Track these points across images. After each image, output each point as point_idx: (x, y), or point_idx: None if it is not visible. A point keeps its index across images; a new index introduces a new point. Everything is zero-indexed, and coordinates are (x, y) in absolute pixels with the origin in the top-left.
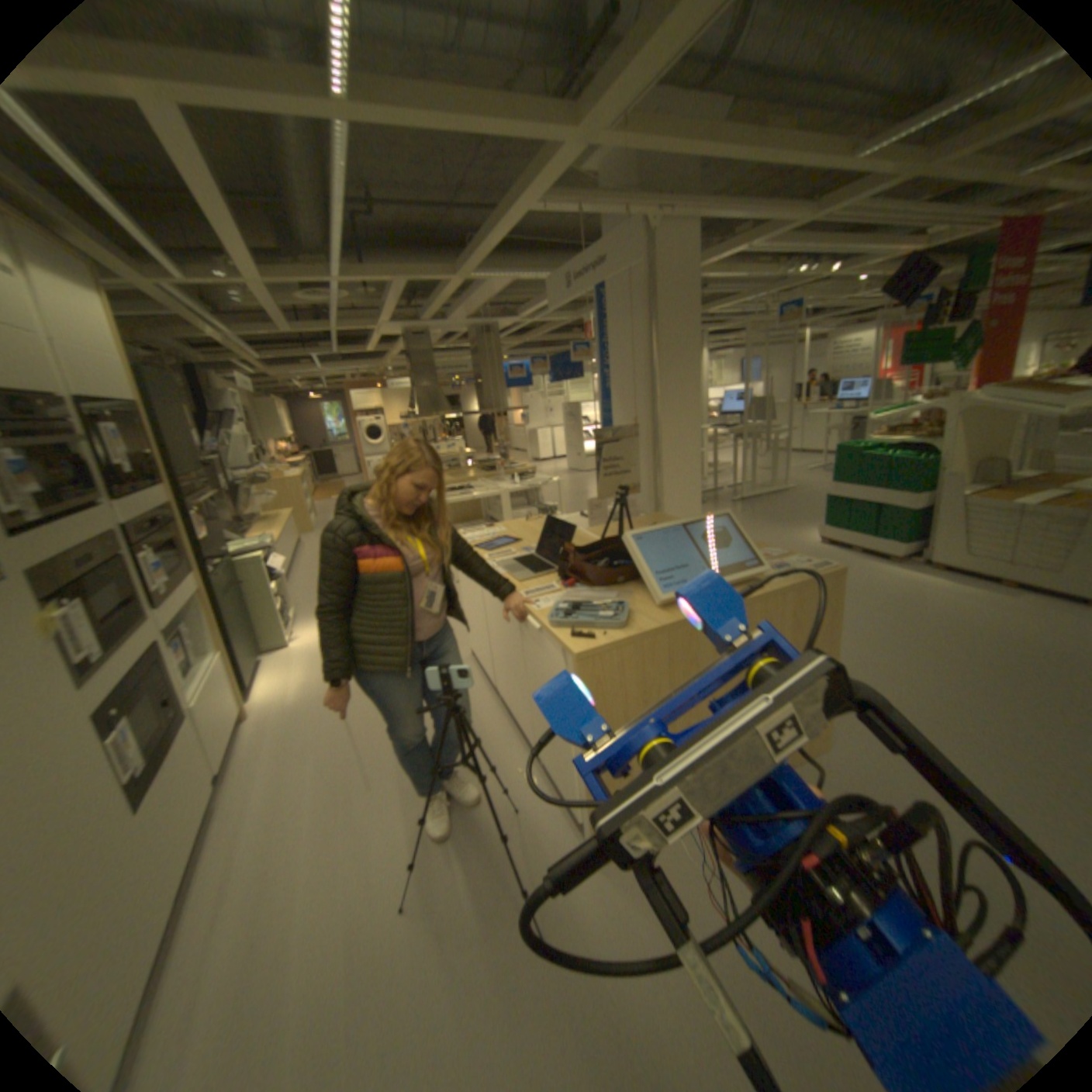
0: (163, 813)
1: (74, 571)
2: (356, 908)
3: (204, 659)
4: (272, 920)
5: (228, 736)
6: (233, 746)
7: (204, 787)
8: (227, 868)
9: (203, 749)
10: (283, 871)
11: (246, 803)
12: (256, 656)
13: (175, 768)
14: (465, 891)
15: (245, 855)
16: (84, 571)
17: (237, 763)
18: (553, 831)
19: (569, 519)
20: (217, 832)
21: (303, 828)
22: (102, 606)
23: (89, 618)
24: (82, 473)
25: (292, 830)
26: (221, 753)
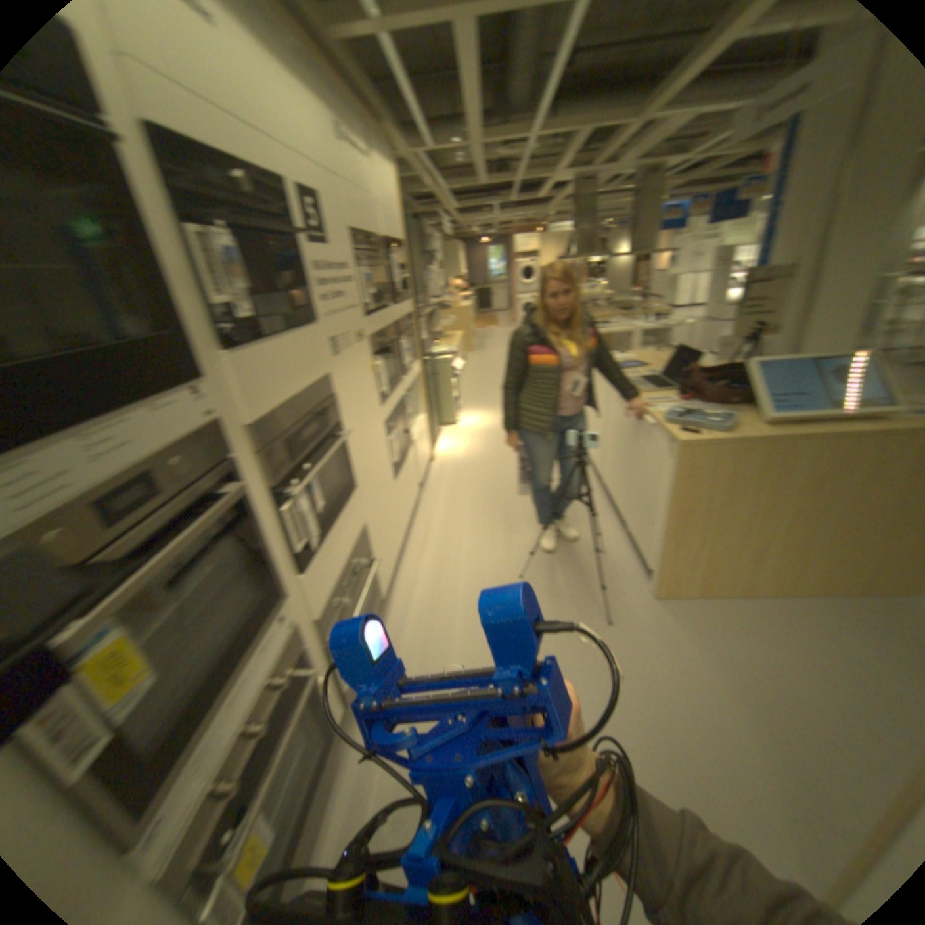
0: (405, 489)
1: (384, 343)
2: (497, 569)
3: (420, 417)
4: (452, 560)
5: (426, 467)
6: (429, 473)
7: (418, 487)
8: (429, 530)
9: (418, 467)
10: (458, 540)
11: (437, 503)
12: (440, 427)
13: (410, 469)
14: (563, 582)
15: (438, 527)
16: (385, 345)
17: (432, 483)
18: (630, 572)
19: (697, 355)
20: (423, 512)
21: (468, 524)
22: (391, 367)
23: (387, 371)
24: (386, 287)
25: (462, 523)
26: (425, 473)
